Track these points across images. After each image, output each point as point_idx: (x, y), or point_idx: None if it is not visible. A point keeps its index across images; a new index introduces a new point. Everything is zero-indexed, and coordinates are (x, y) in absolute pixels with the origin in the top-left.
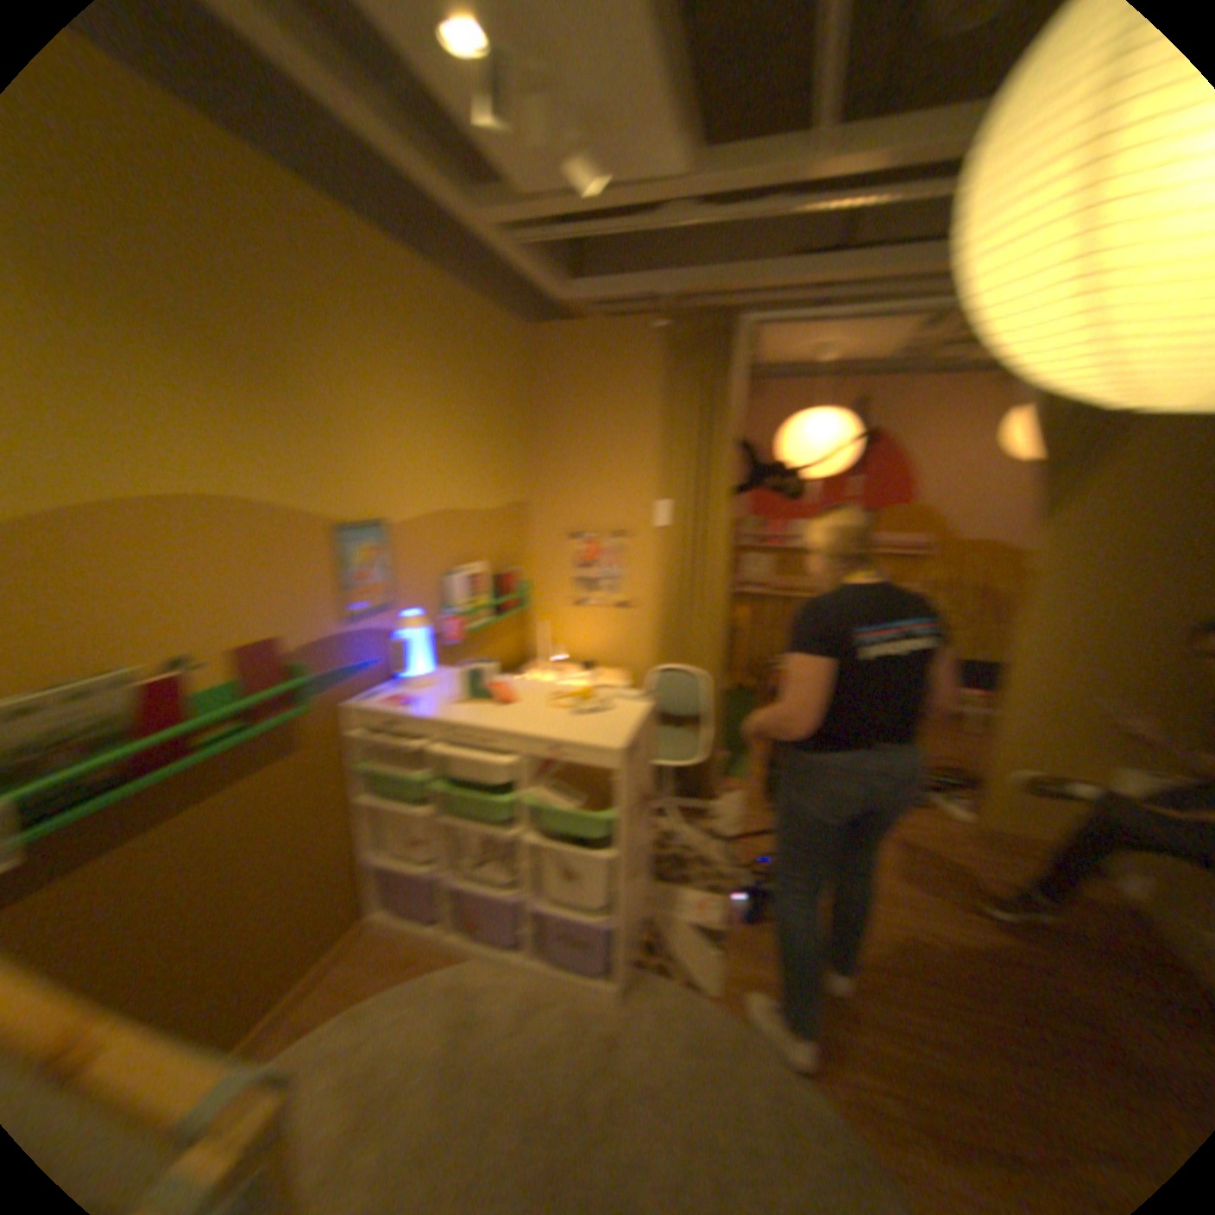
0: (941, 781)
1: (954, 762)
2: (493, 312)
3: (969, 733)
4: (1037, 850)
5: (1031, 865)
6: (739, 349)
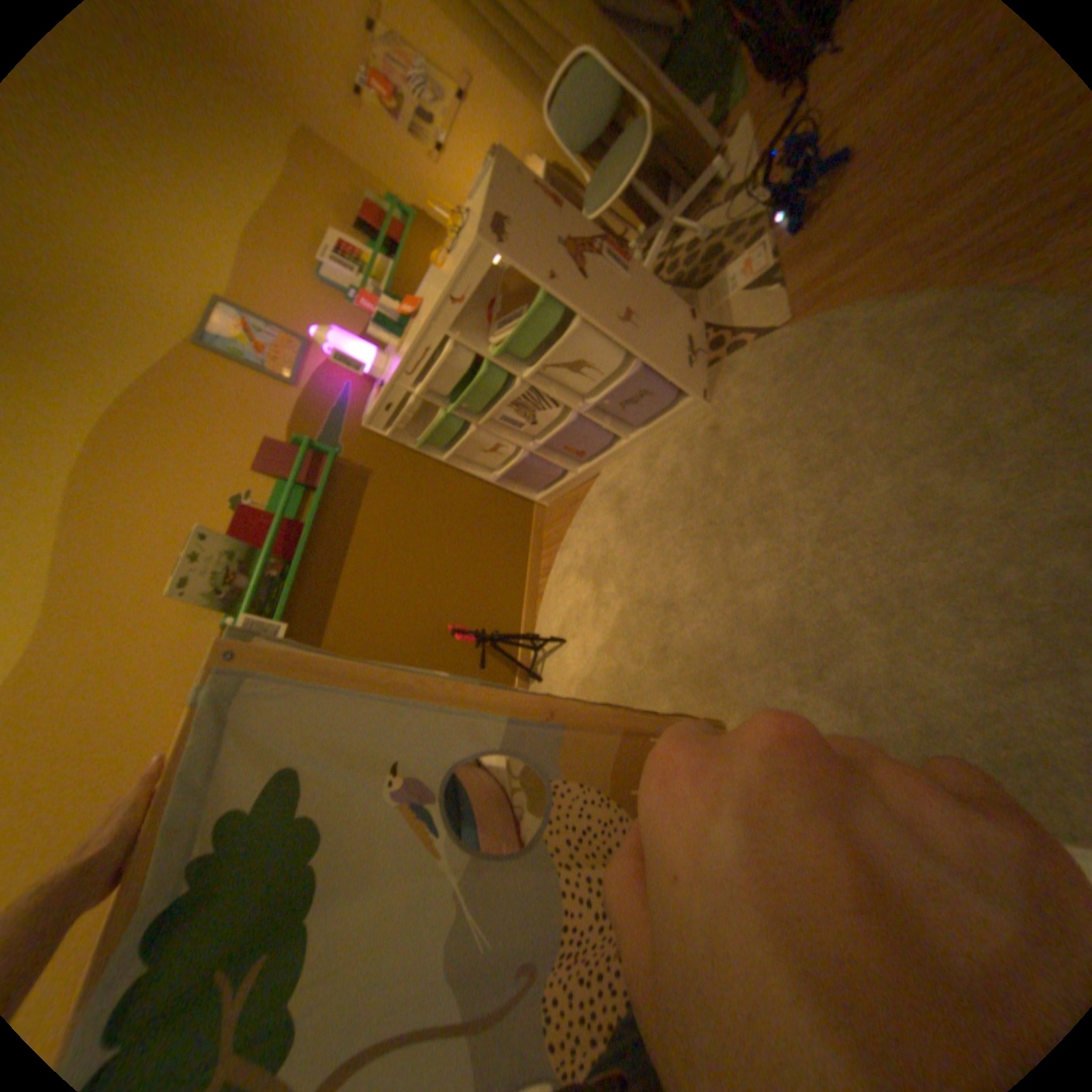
0: None
1: None
2: None
3: None
4: None
5: None
6: None
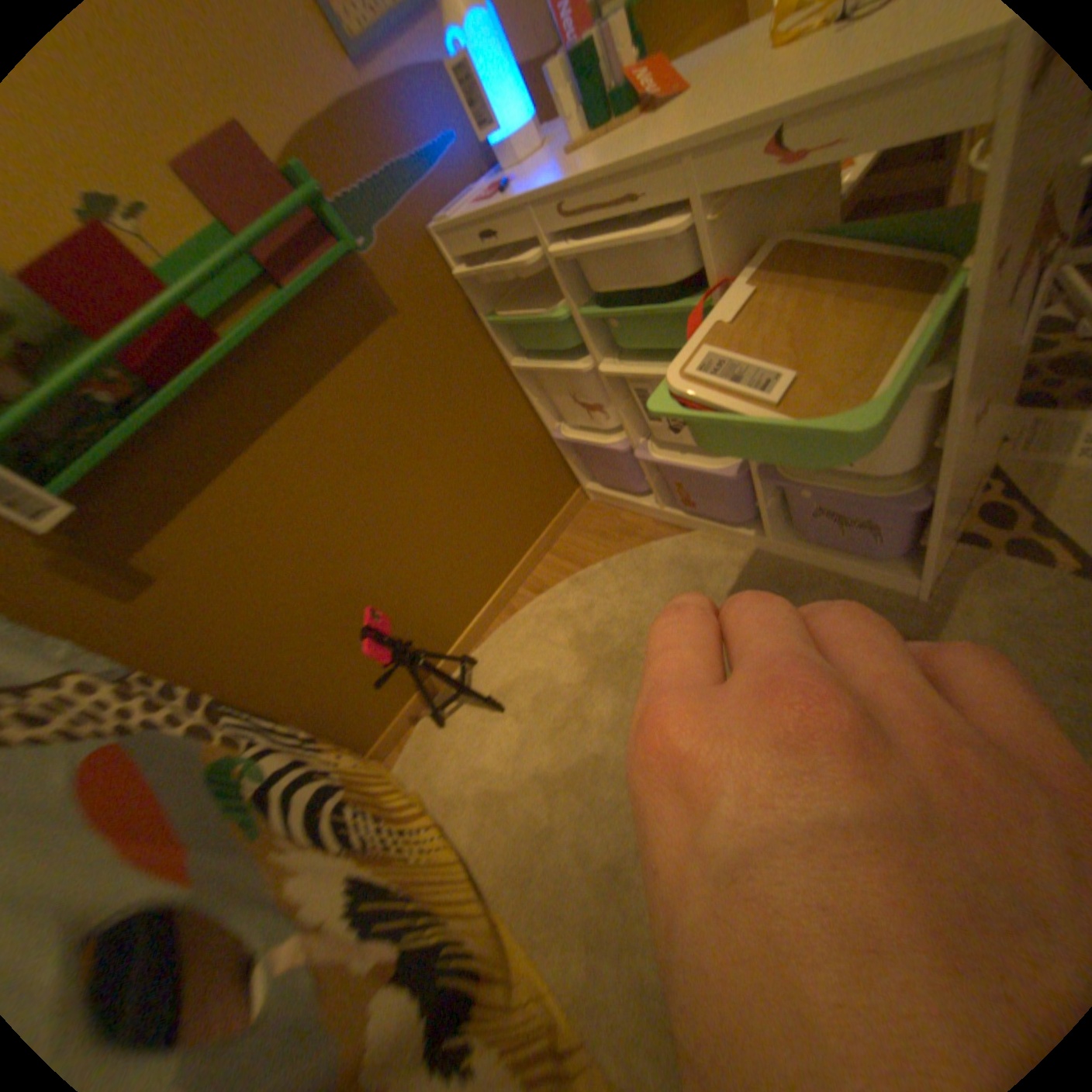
0: None
1: None
2: None
3: None
4: None
5: None
6: None
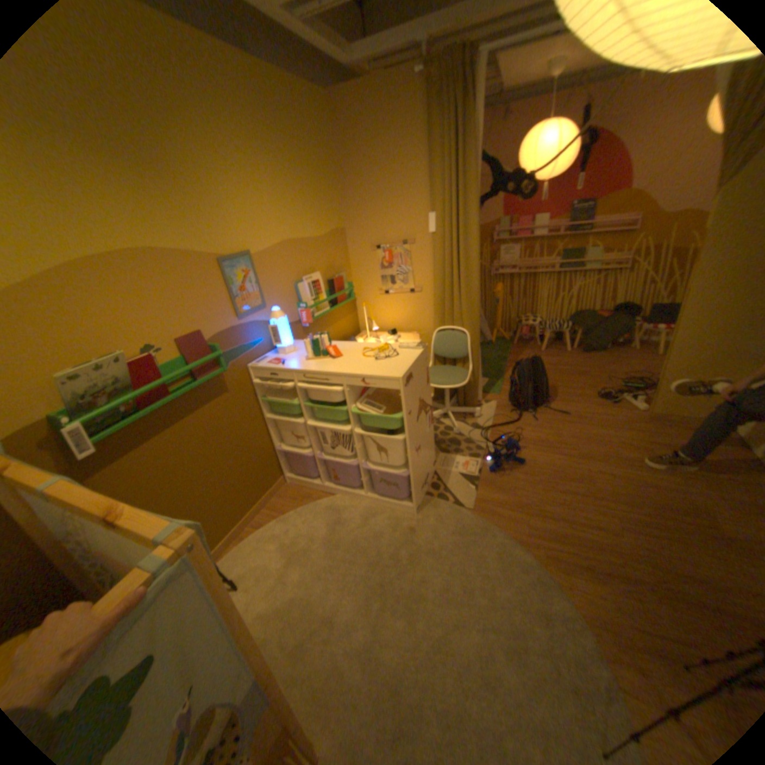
0: (629, 385)
1: (641, 373)
2: (293, 85)
3: (656, 354)
4: (688, 422)
5: (681, 432)
6: (475, 80)
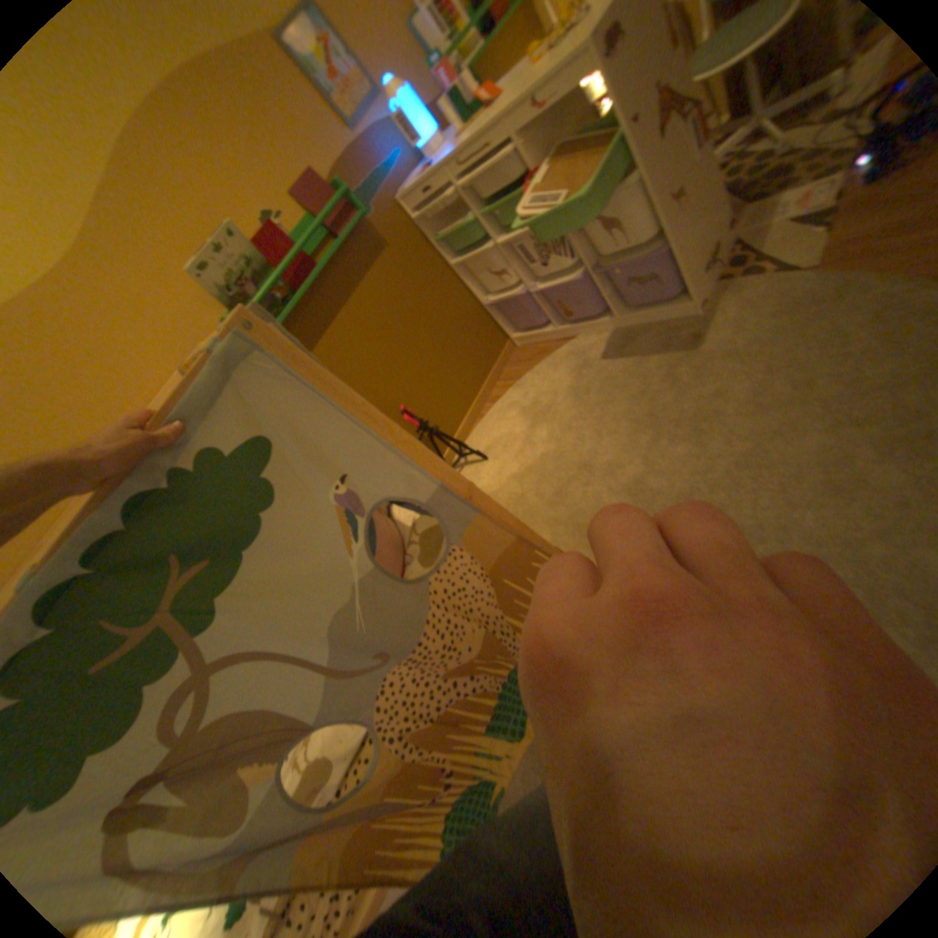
0: None
1: None
2: None
3: None
4: None
5: None
6: None
